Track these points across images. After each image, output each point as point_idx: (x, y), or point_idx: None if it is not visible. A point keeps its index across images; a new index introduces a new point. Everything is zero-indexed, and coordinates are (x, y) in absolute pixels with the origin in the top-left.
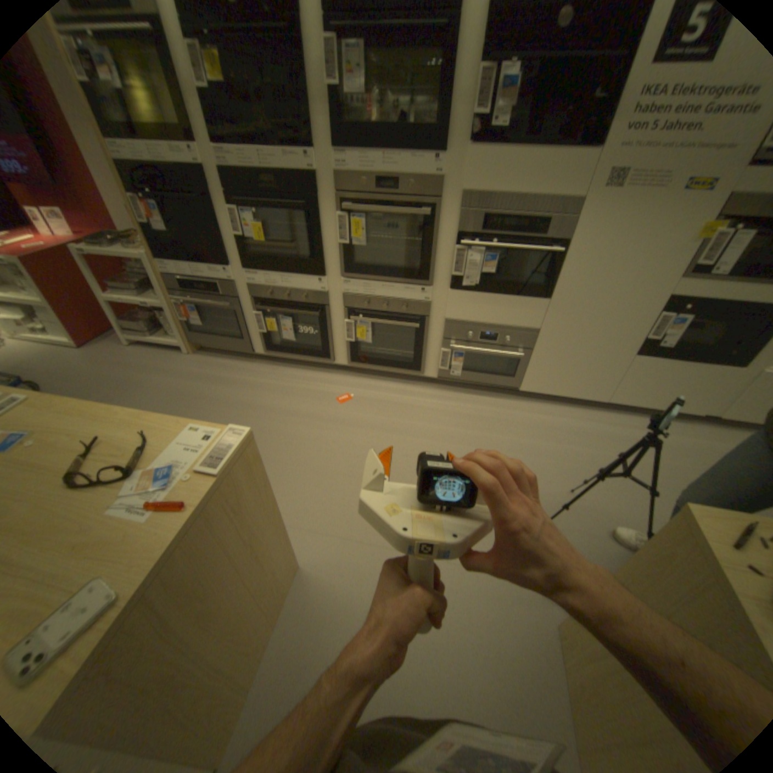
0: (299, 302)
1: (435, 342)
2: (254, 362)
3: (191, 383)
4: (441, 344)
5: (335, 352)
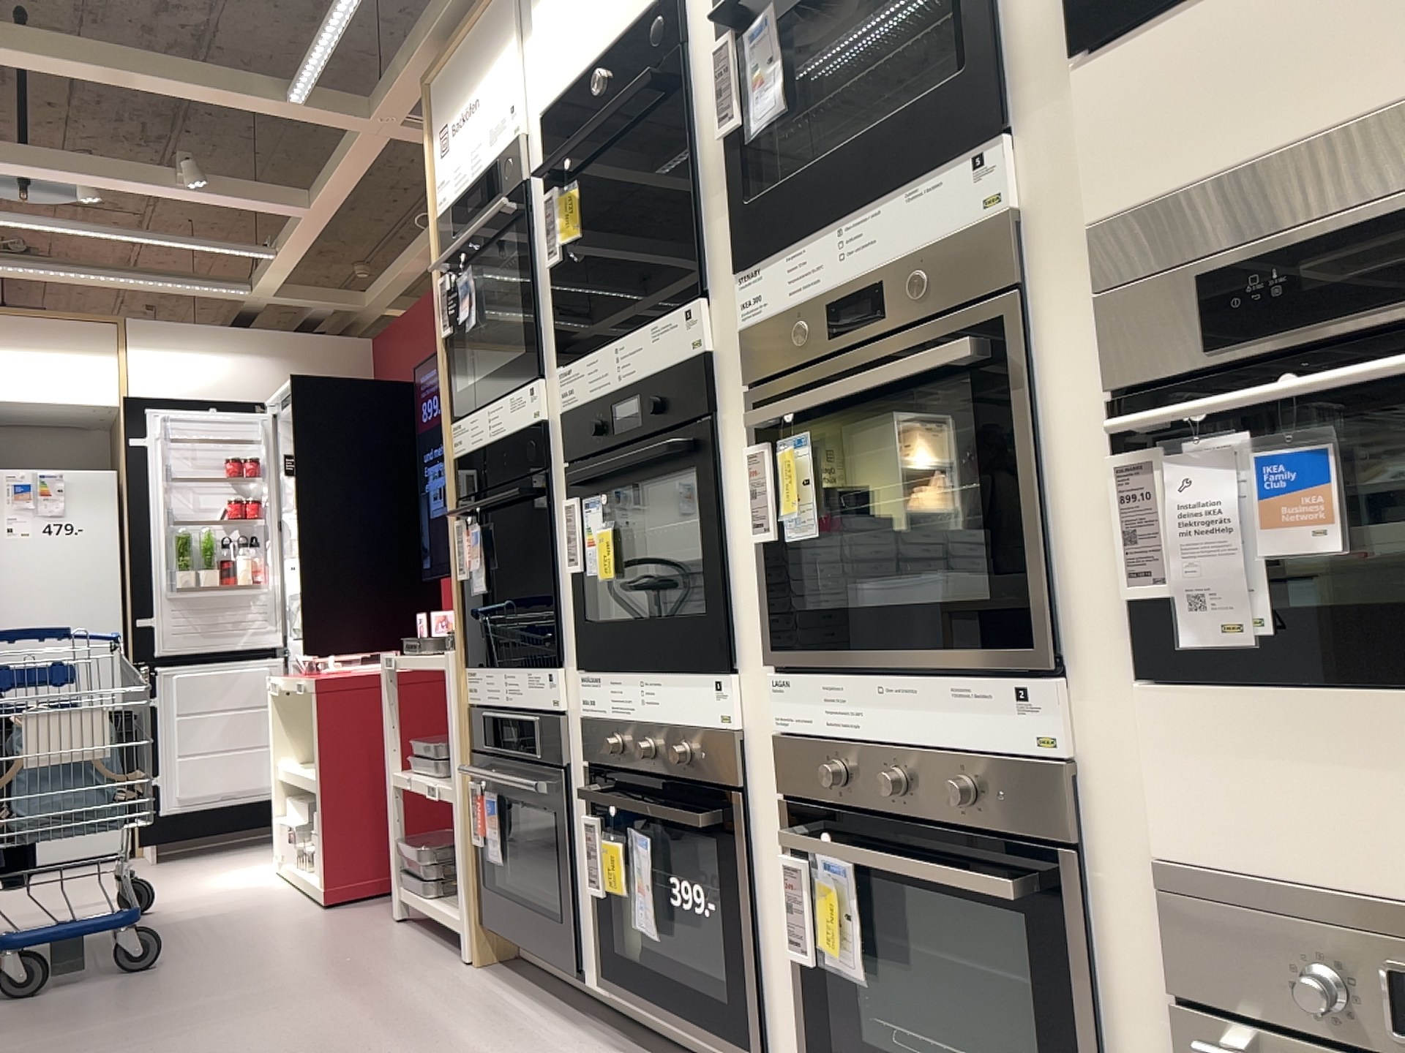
0: (676, 775)
1: (1152, 1022)
2: (582, 1024)
3: (380, 1028)
4: (1180, 1036)
5: (774, 1017)
